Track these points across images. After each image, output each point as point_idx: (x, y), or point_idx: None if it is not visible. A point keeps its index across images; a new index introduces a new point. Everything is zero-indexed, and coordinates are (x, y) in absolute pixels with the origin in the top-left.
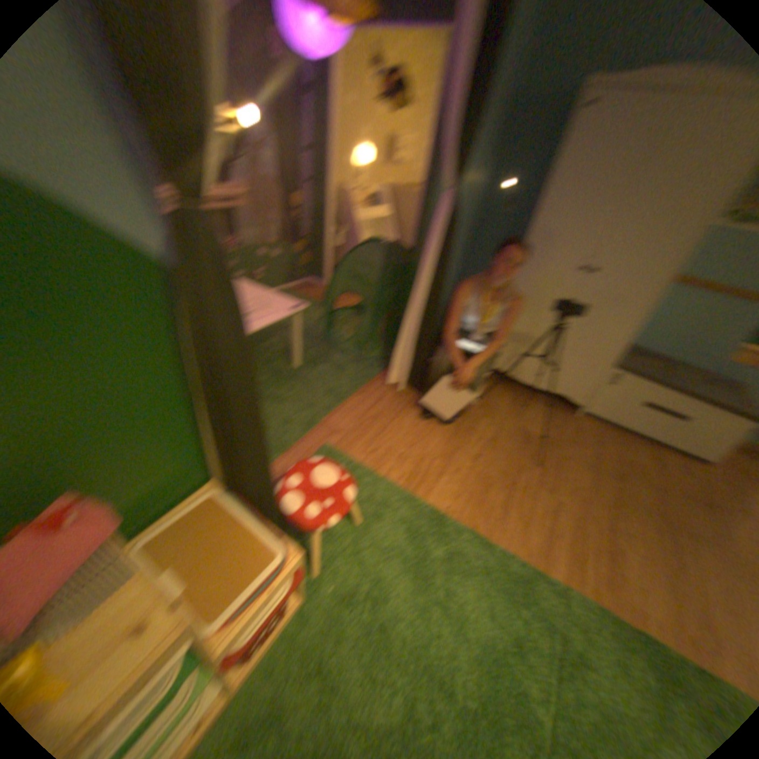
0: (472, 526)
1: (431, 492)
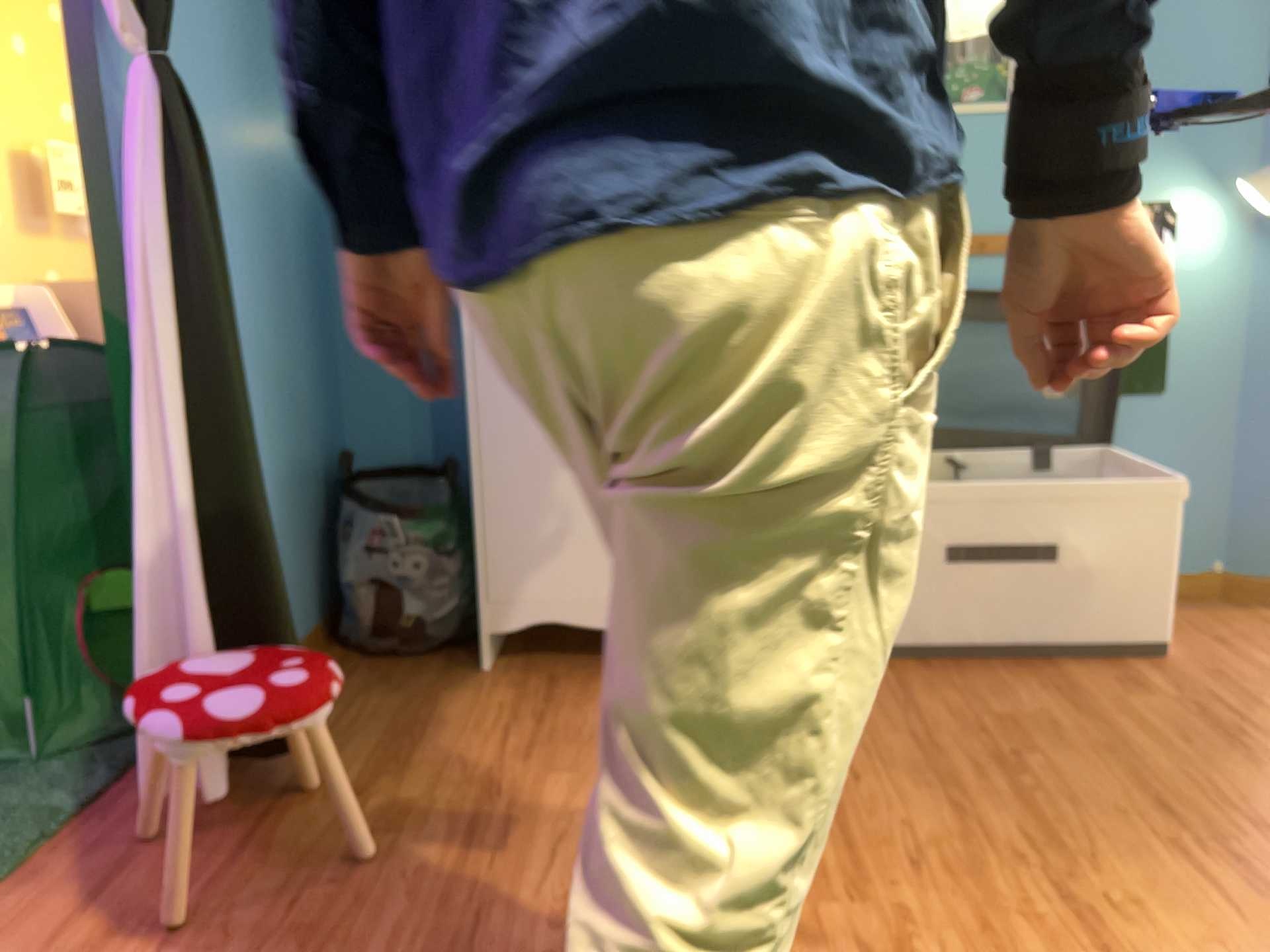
0: None
1: None
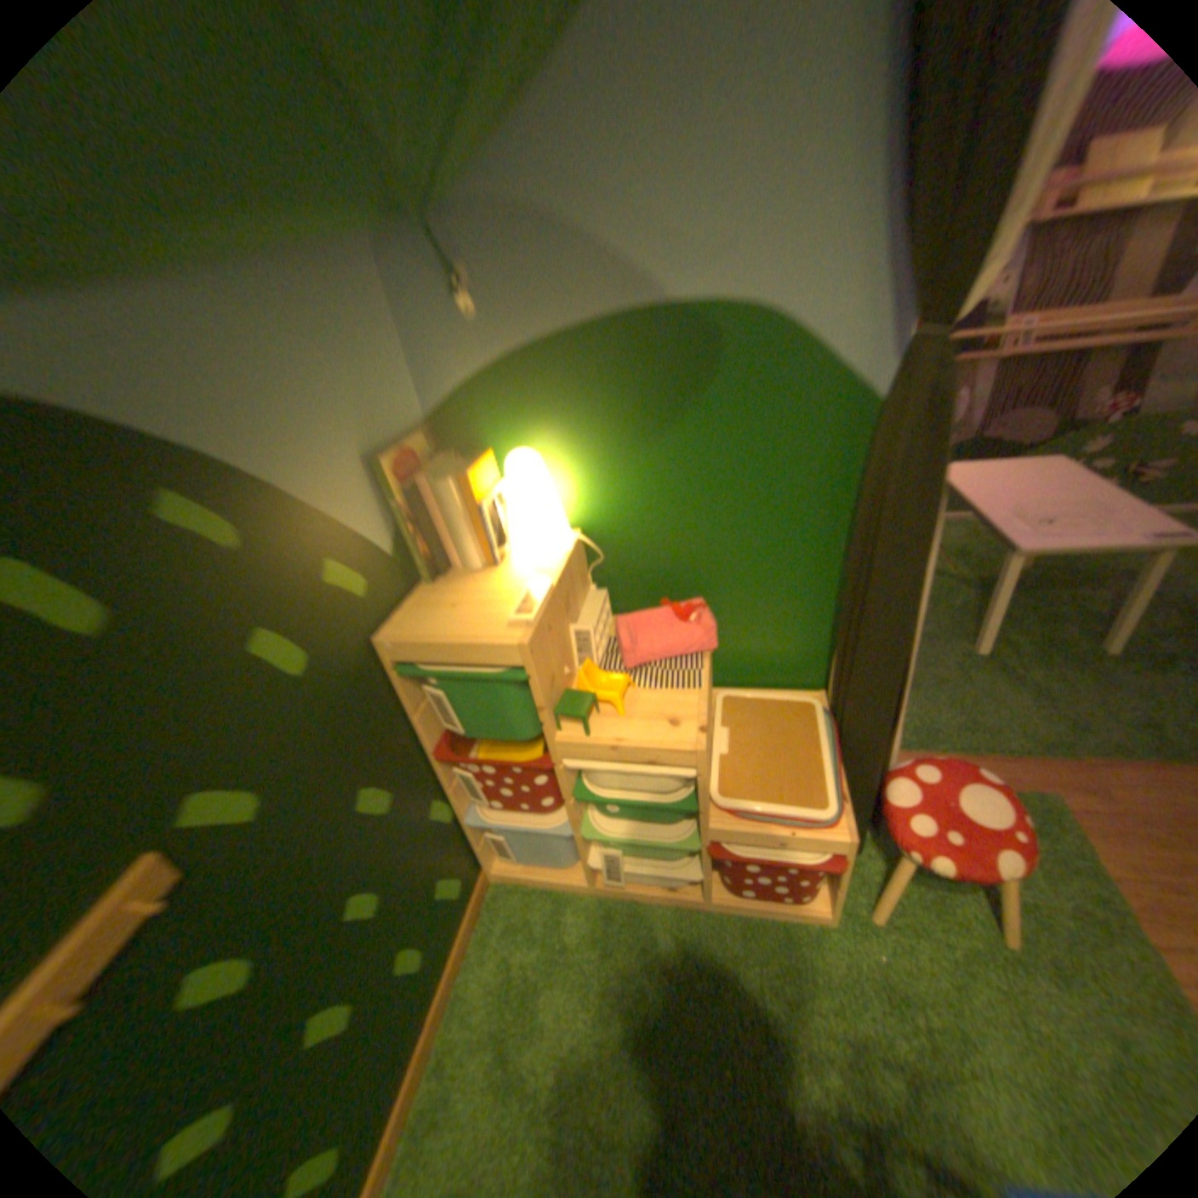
0: None
1: None
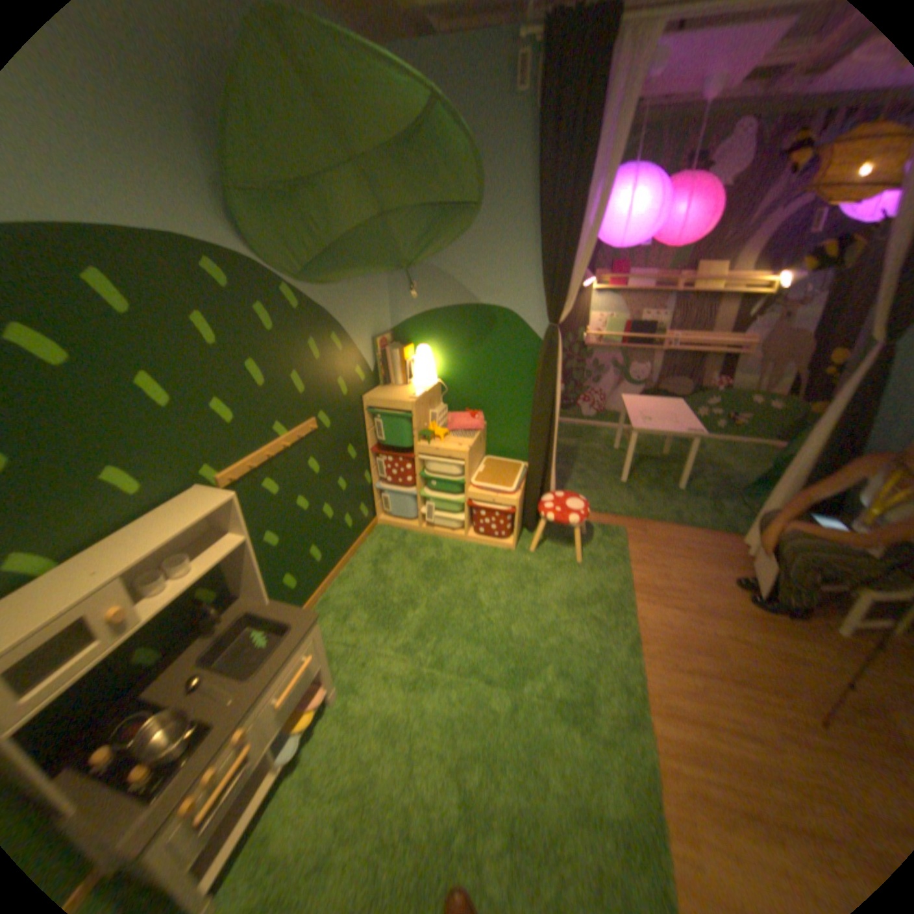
0: (644, 641)
1: (648, 604)
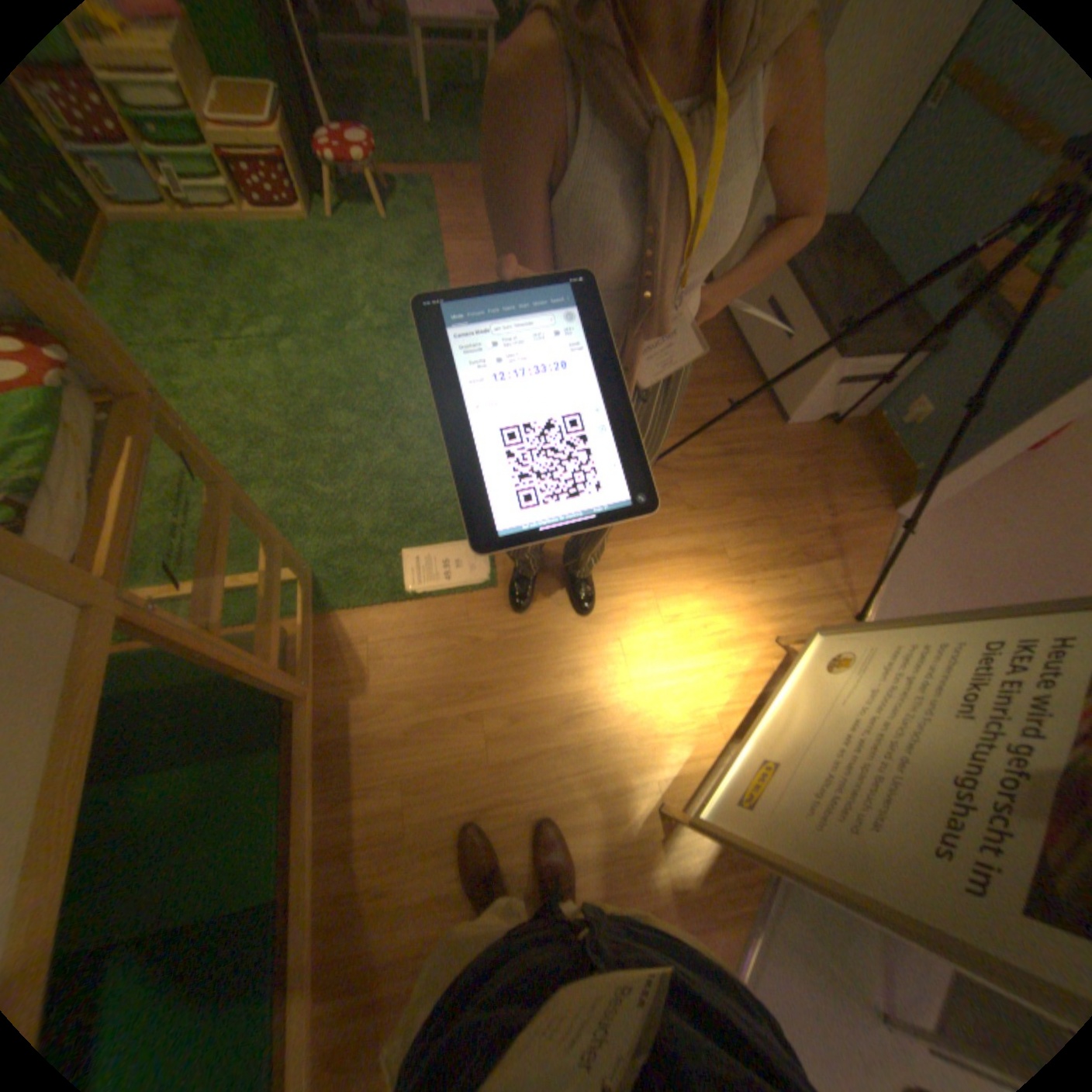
0: (450, 274)
1: (454, 244)
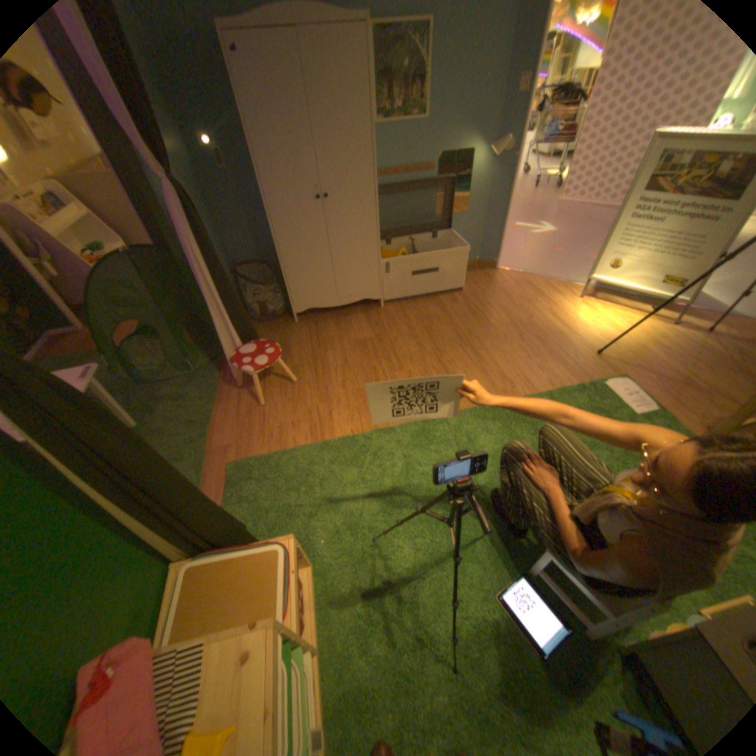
0: (372, 428)
1: (332, 431)
